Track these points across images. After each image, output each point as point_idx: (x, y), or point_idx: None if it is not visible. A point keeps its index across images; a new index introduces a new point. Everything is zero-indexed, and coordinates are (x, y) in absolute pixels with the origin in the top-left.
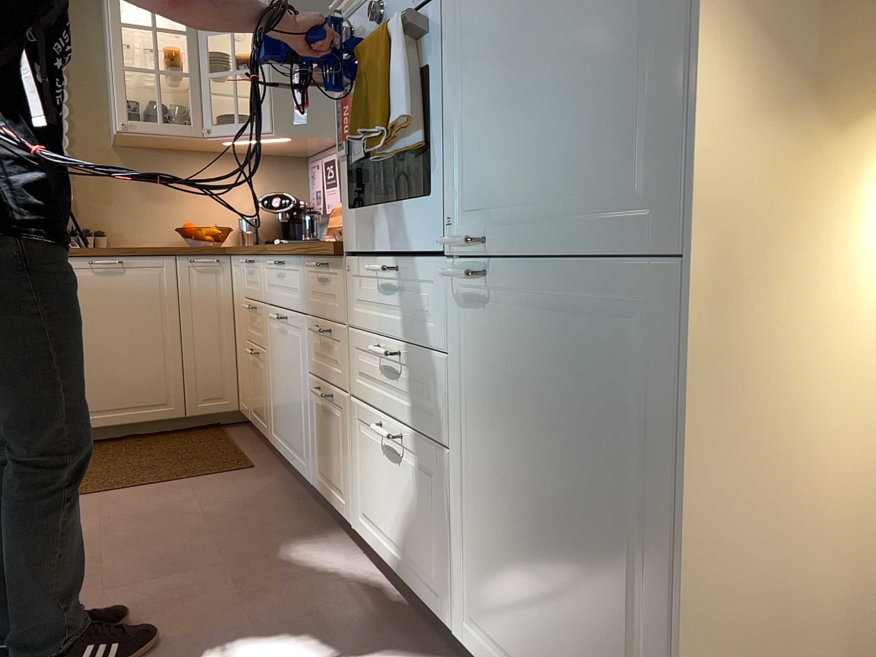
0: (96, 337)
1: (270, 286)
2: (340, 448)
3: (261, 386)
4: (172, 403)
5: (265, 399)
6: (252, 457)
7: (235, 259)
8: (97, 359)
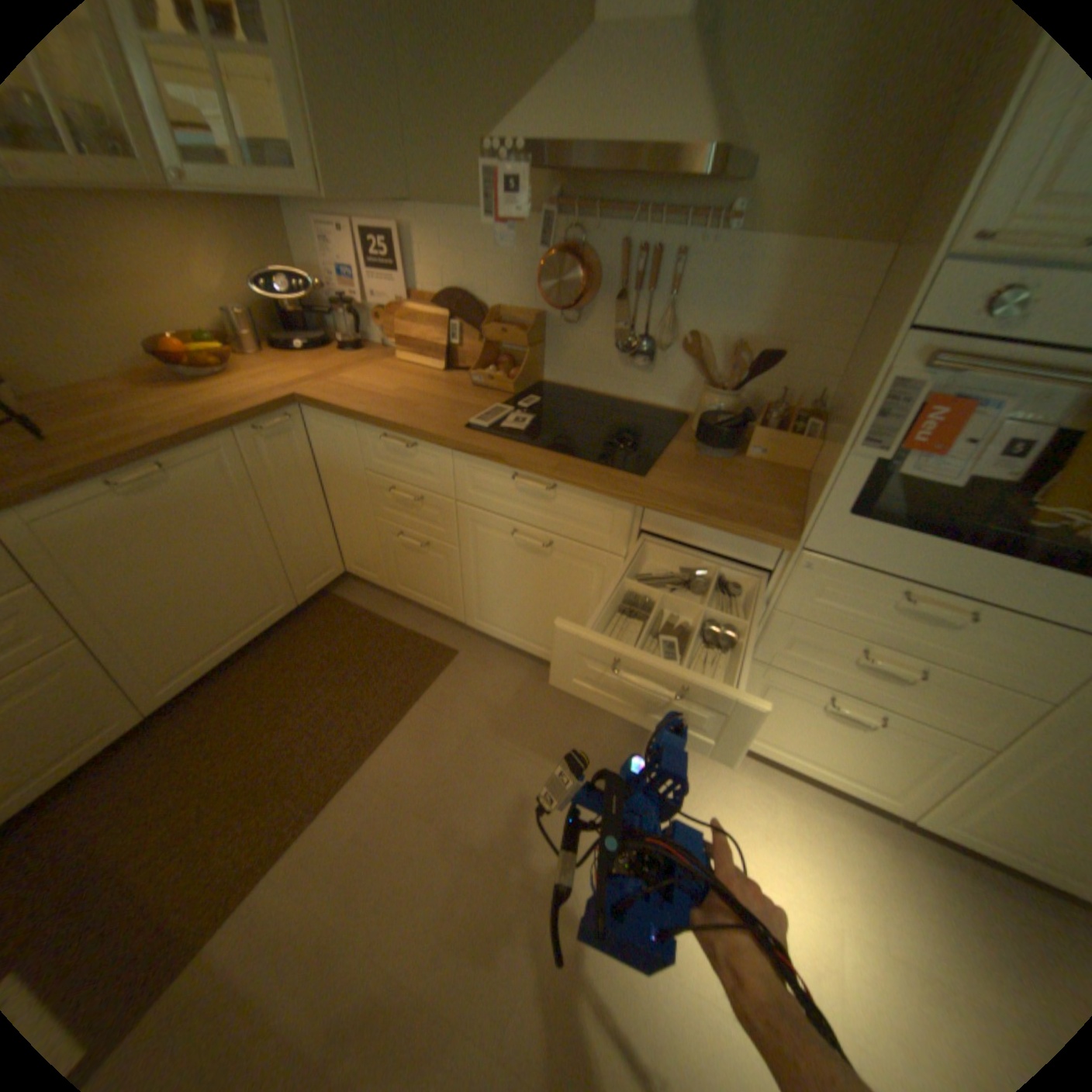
0: (163, 580)
1: (486, 492)
2: None
3: (436, 573)
4: (282, 601)
5: (450, 587)
6: (429, 632)
7: (324, 416)
8: (177, 603)
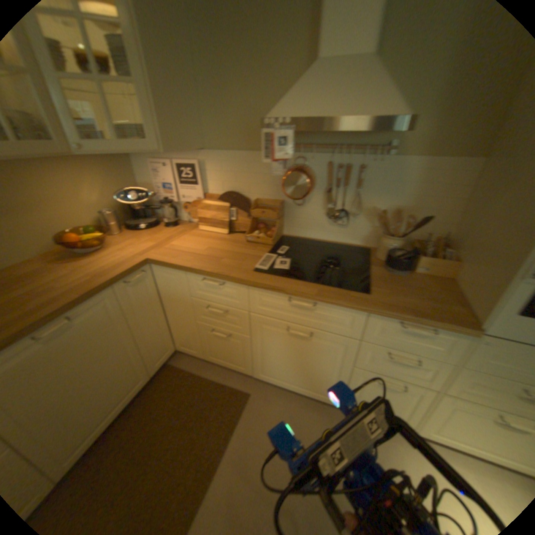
0: (71, 388)
1: (270, 306)
2: (408, 405)
3: (236, 350)
4: (142, 378)
5: (244, 357)
6: (231, 383)
7: (166, 269)
8: (80, 400)
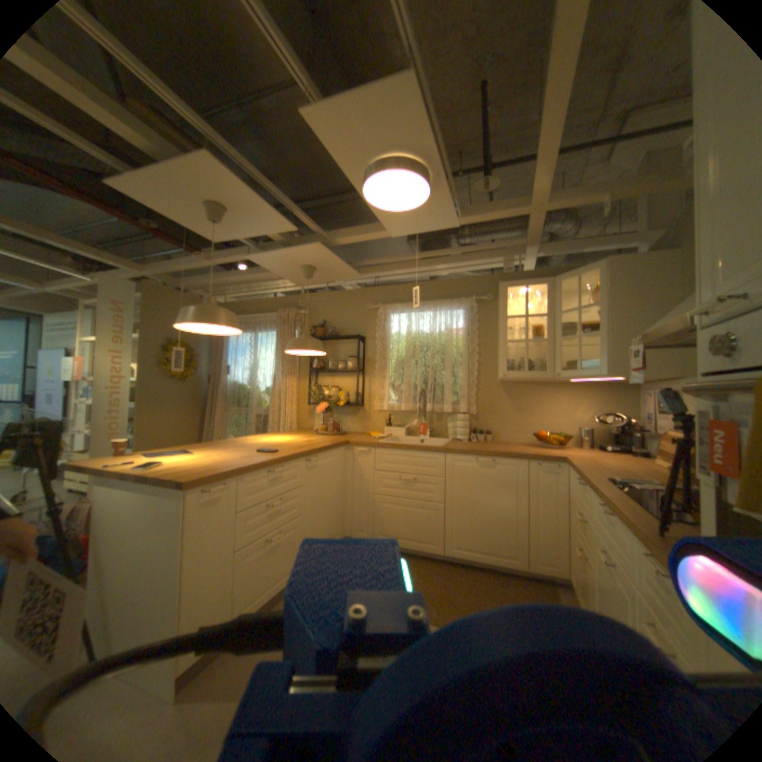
0: (476, 505)
1: (599, 520)
2: None
3: (588, 590)
4: (520, 560)
5: (591, 606)
6: None
7: (572, 470)
8: (475, 518)
